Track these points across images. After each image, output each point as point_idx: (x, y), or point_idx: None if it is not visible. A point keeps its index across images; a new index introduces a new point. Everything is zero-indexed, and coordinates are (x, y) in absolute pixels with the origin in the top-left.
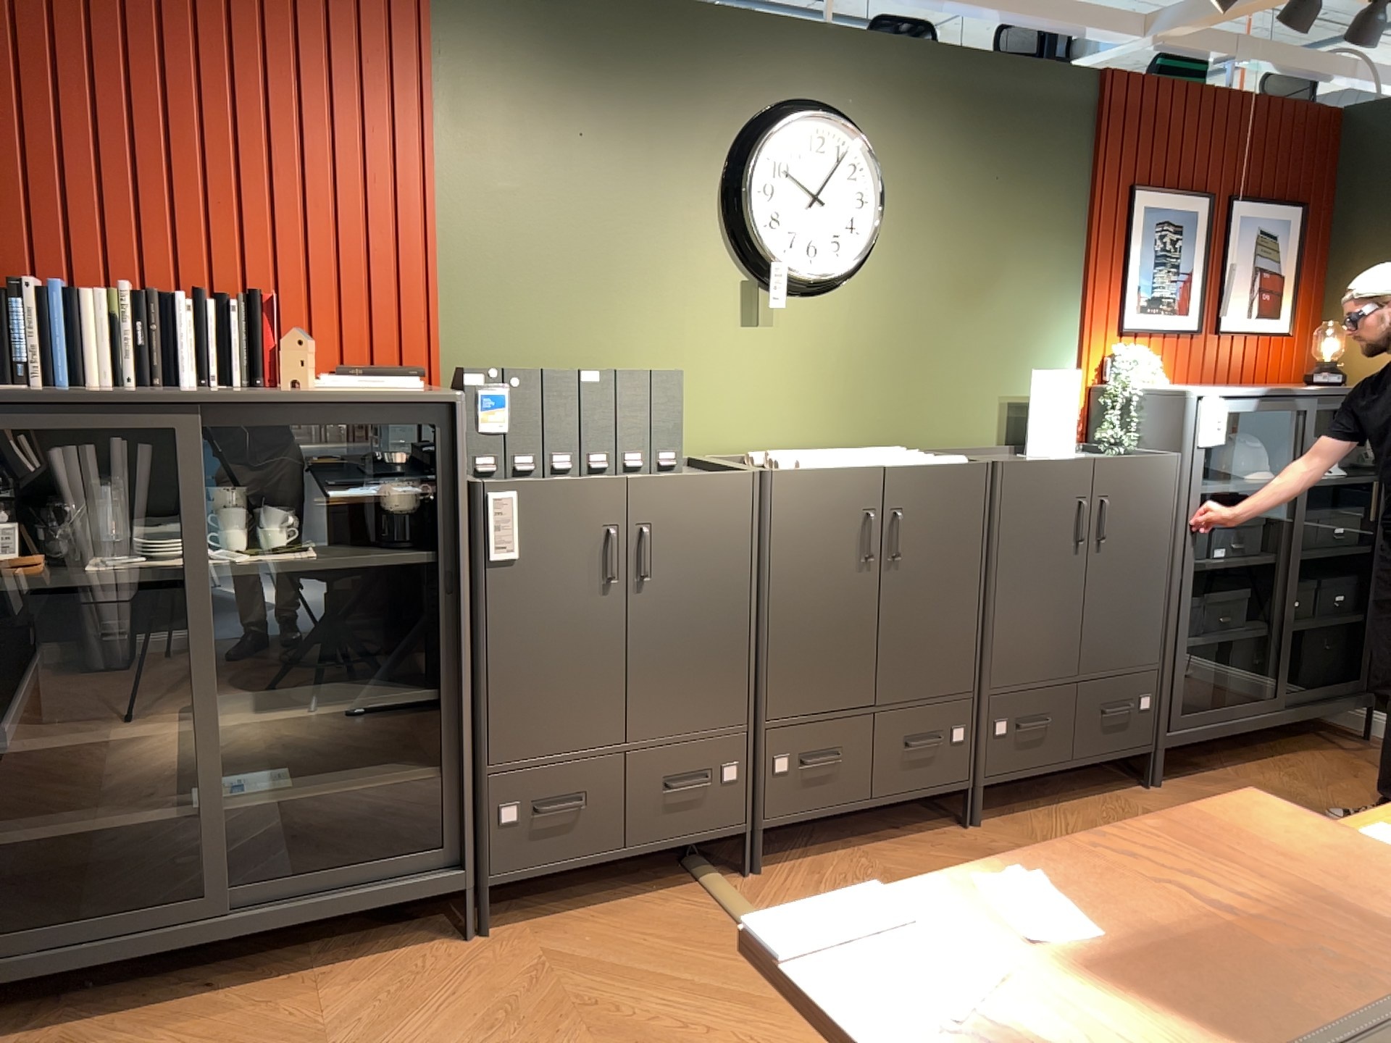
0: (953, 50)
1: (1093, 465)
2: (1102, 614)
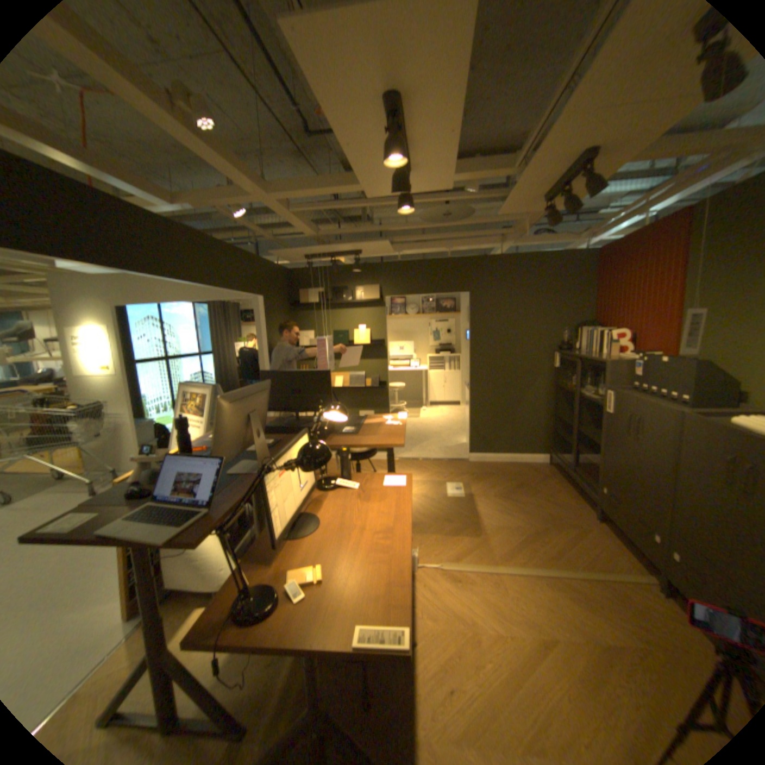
0: None
1: None
2: None
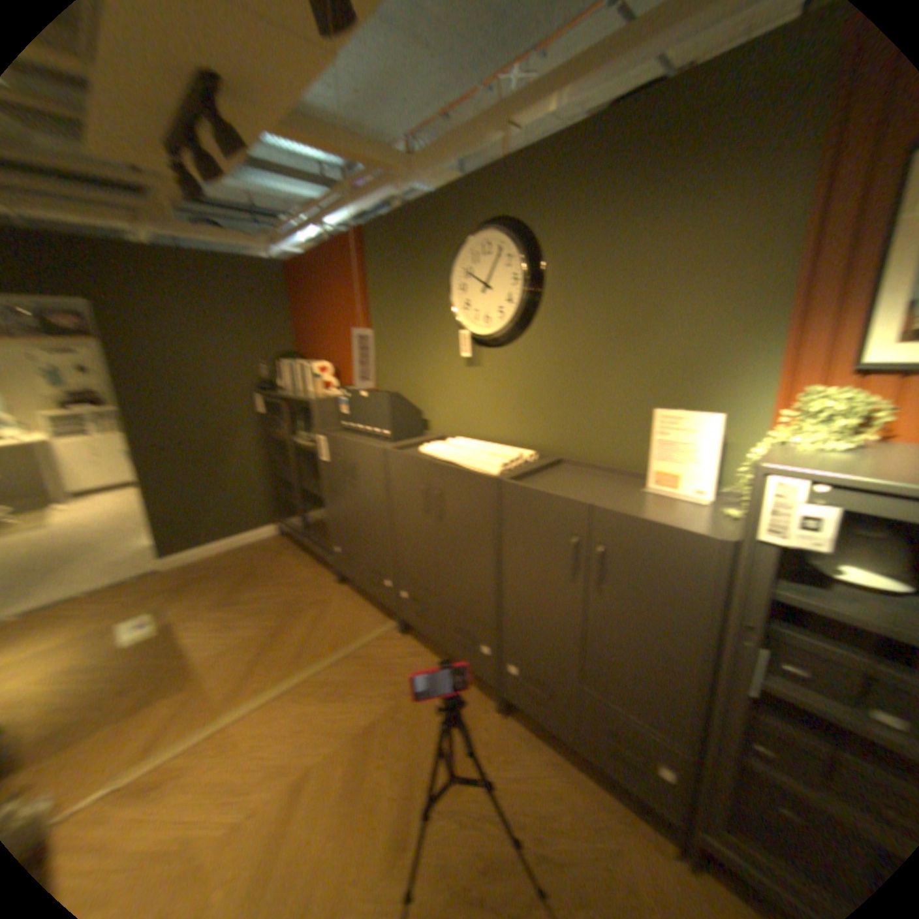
0: (603, 111)
1: (589, 509)
2: (604, 650)
